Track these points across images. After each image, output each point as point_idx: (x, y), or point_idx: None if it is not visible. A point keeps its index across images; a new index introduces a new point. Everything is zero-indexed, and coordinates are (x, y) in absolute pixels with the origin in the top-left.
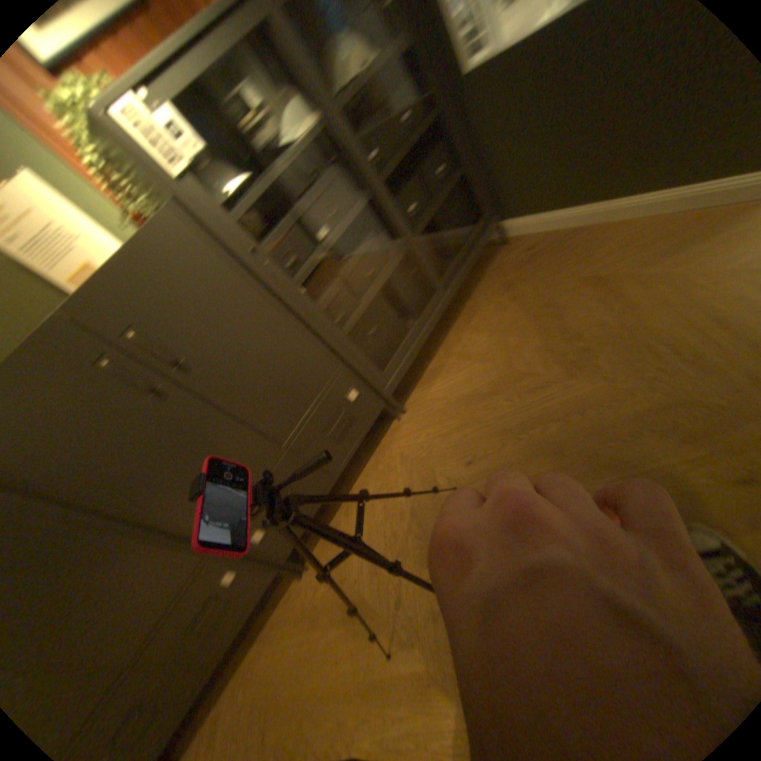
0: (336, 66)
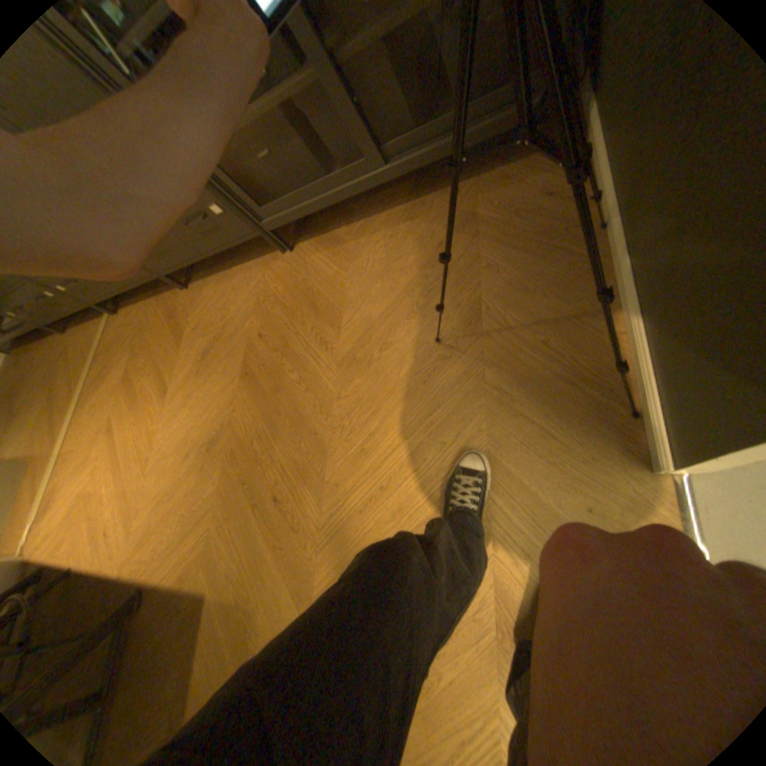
0: None
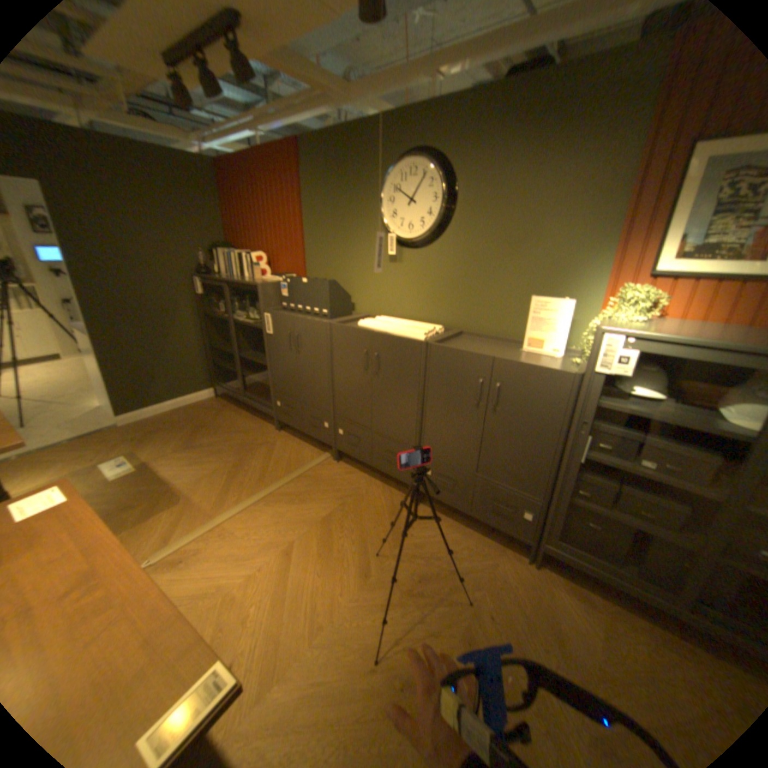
0: None
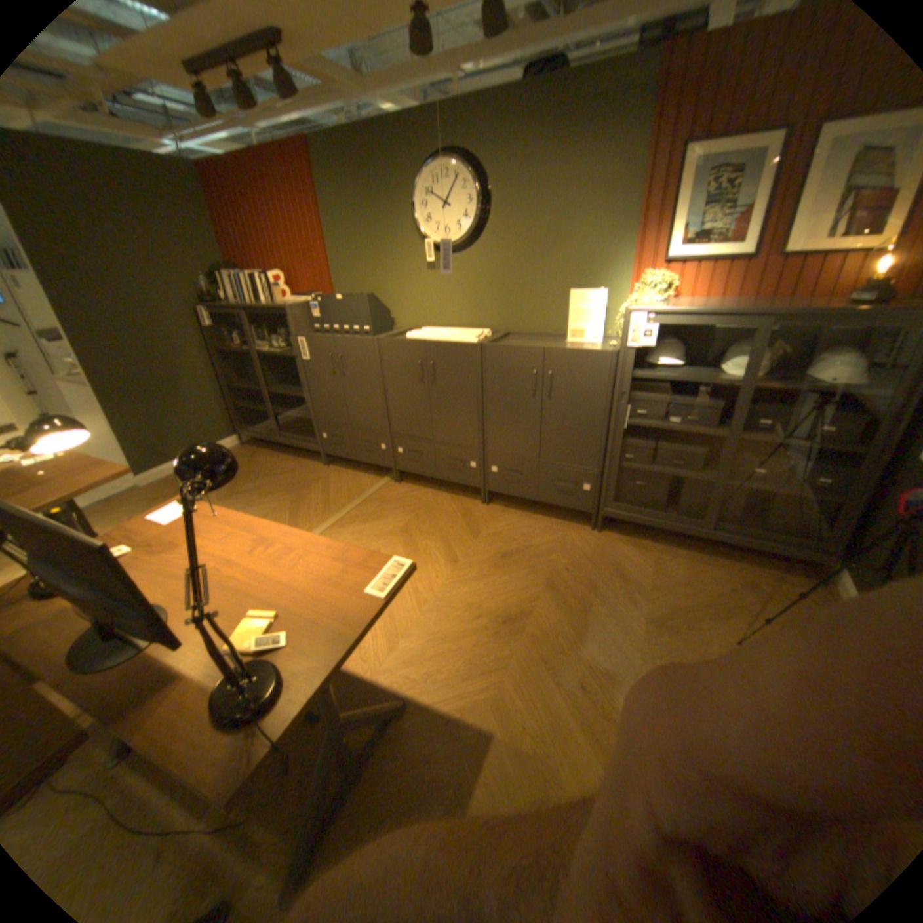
0: (826, 364)
